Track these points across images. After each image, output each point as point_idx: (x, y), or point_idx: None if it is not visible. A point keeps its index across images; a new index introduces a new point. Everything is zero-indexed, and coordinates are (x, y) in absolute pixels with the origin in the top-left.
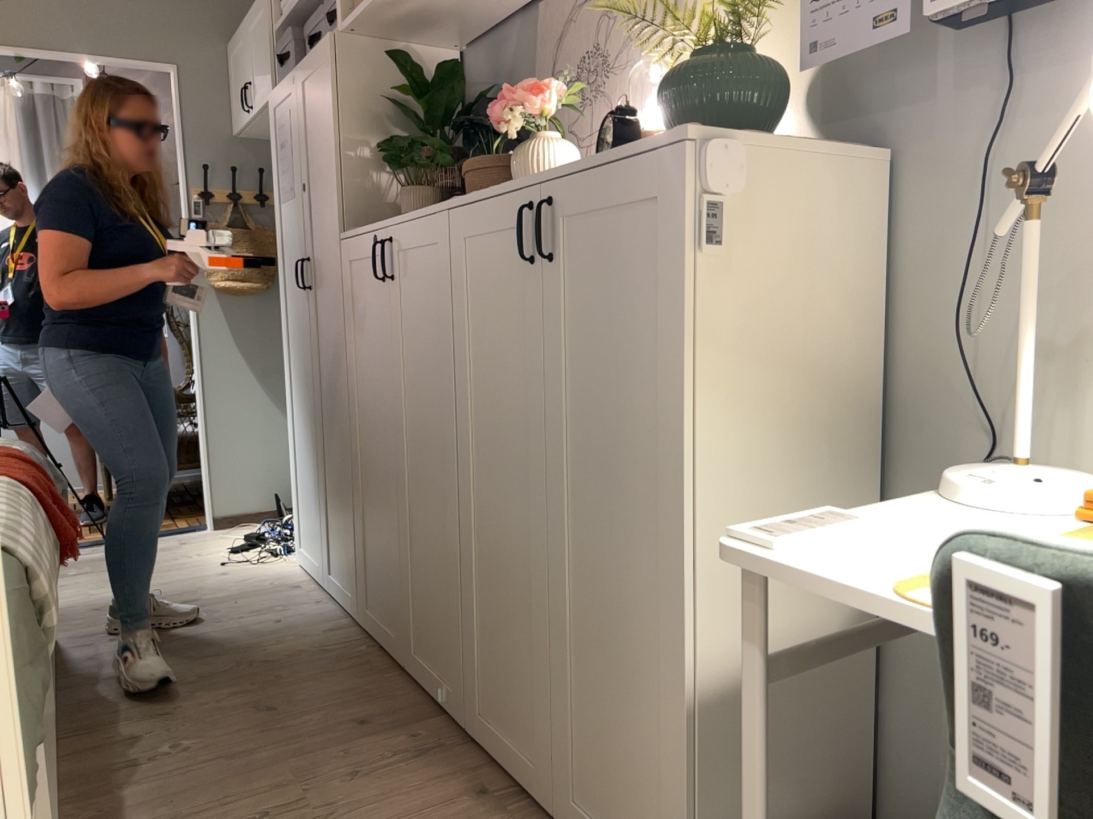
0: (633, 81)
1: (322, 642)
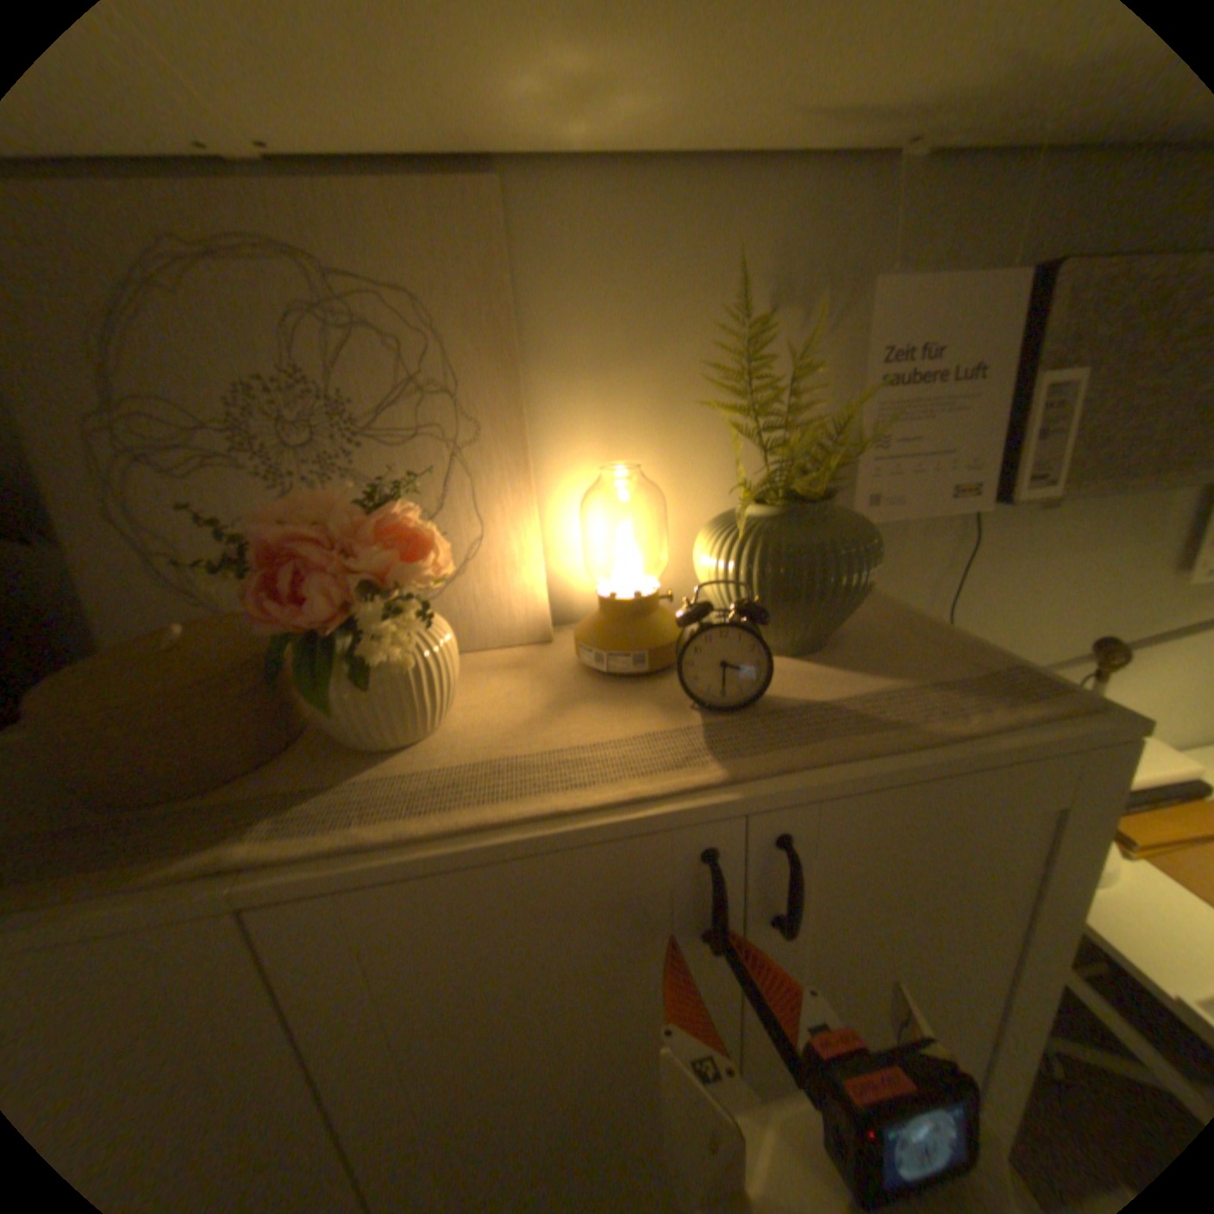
0: (459, 466)
1: None
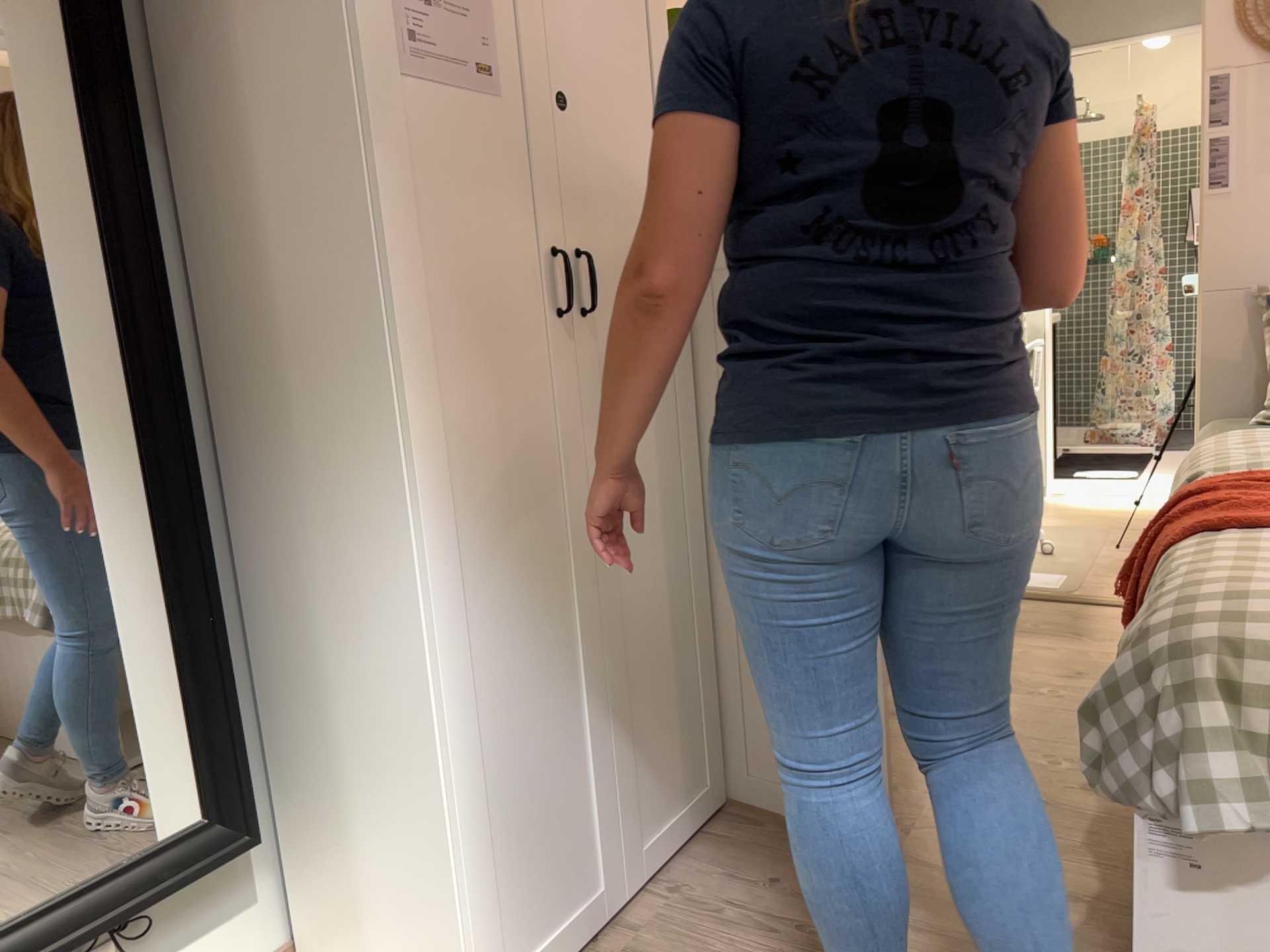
0: None
1: (778, 816)
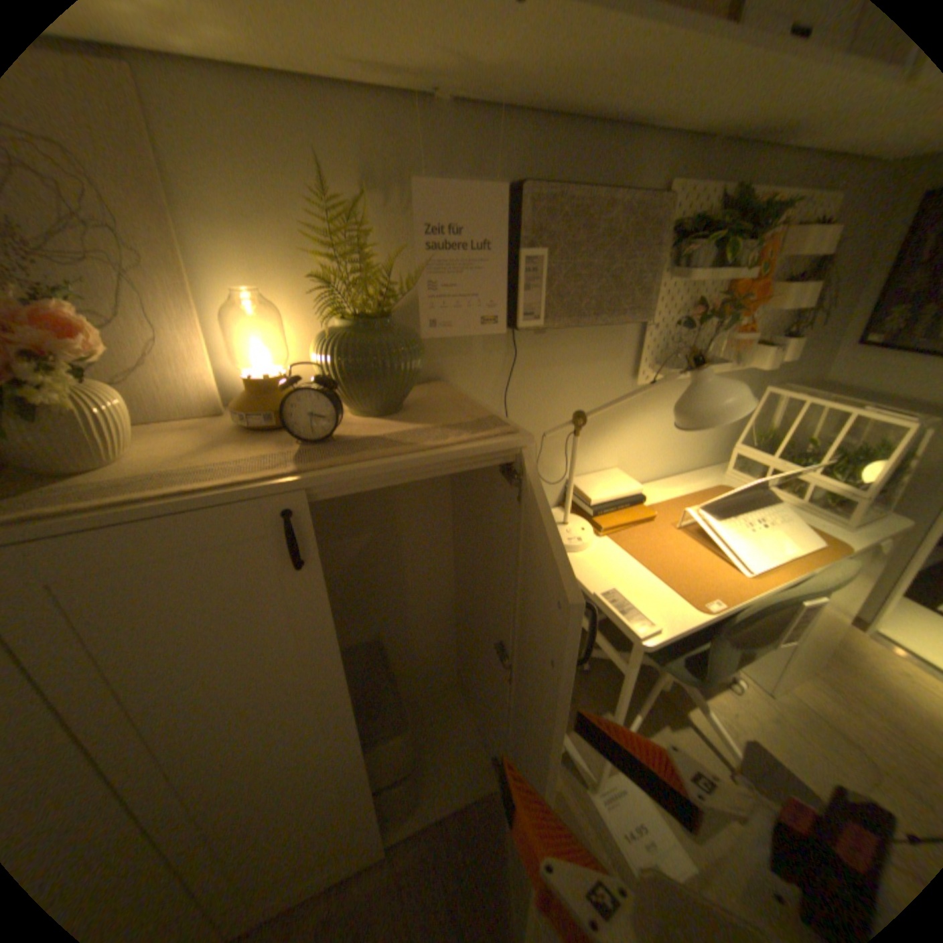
0: (126, 283)
1: None
